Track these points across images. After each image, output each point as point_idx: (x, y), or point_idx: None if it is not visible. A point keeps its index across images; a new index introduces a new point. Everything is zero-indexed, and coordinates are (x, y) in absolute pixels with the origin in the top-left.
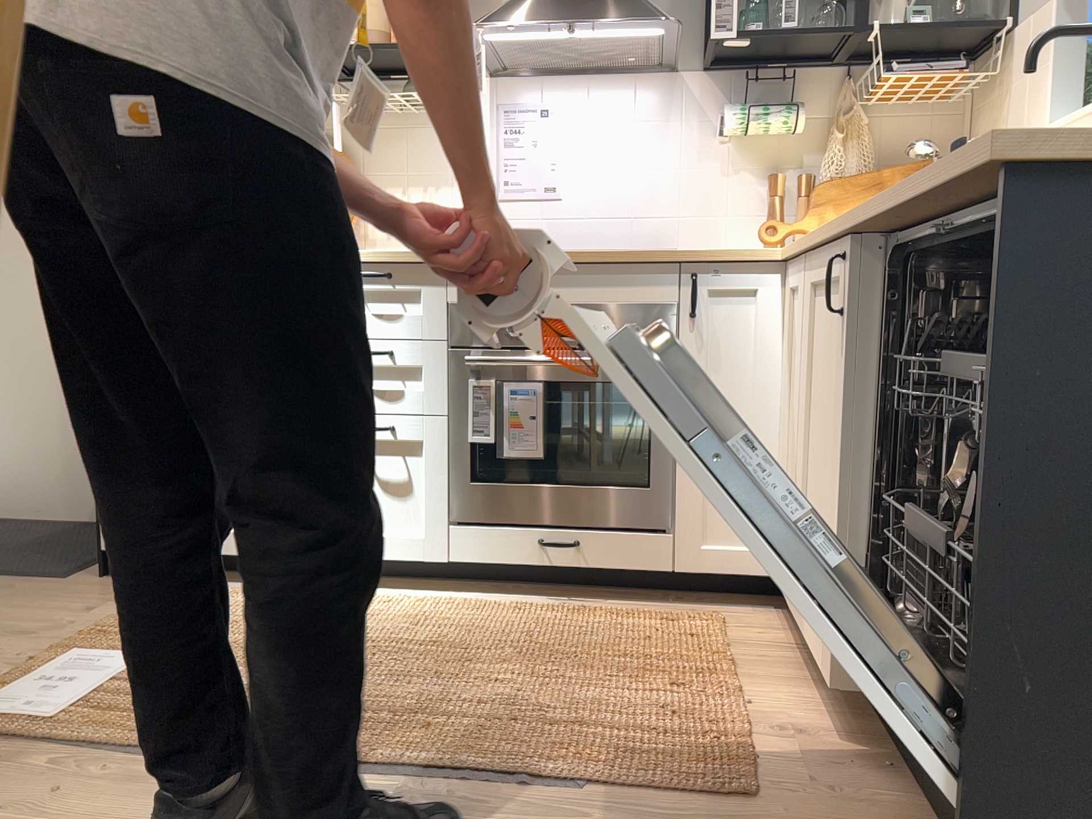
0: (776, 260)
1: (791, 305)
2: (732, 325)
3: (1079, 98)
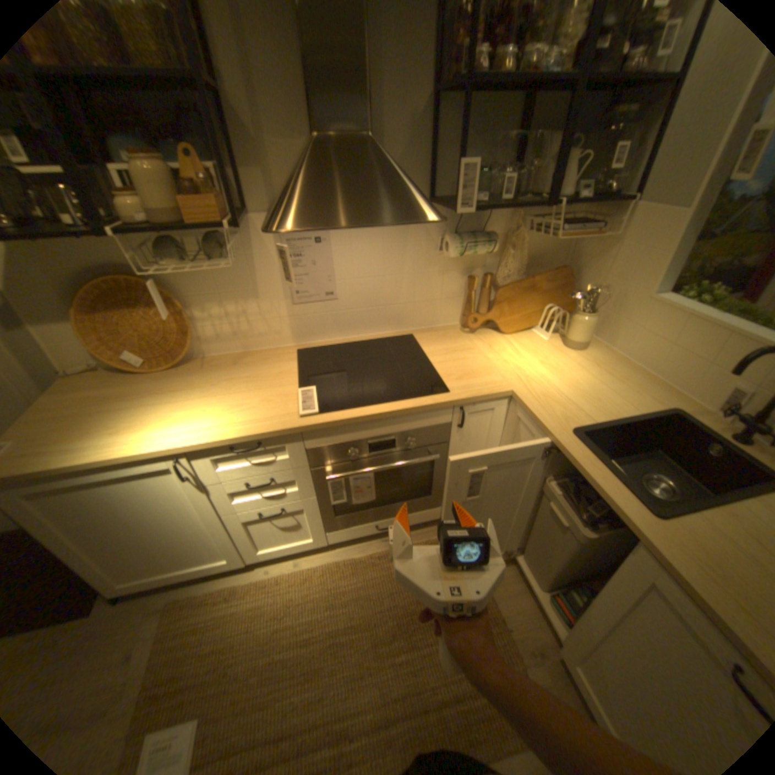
0: (507, 395)
1: (513, 419)
2: (476, 424)
3: (677, 276)
